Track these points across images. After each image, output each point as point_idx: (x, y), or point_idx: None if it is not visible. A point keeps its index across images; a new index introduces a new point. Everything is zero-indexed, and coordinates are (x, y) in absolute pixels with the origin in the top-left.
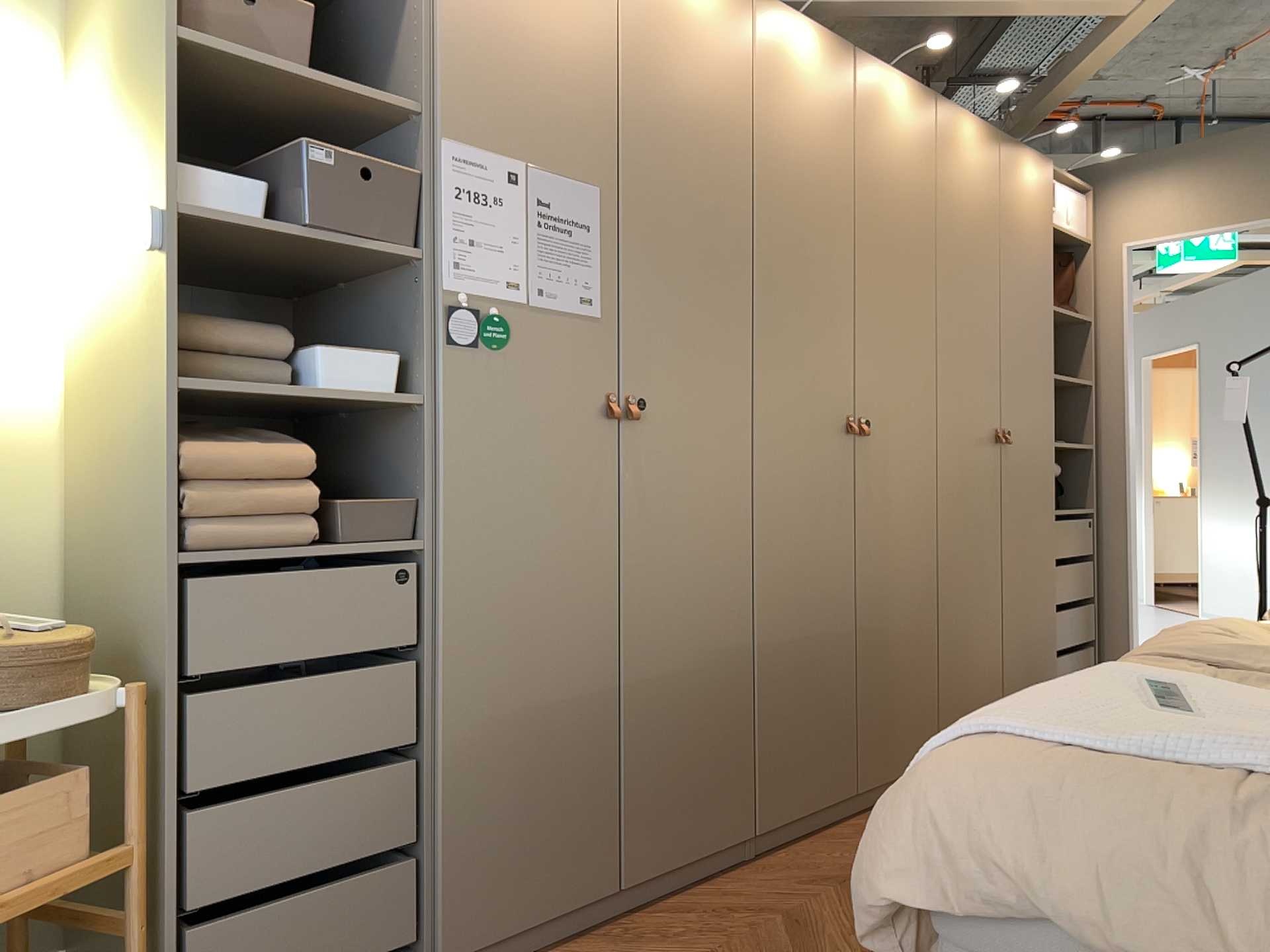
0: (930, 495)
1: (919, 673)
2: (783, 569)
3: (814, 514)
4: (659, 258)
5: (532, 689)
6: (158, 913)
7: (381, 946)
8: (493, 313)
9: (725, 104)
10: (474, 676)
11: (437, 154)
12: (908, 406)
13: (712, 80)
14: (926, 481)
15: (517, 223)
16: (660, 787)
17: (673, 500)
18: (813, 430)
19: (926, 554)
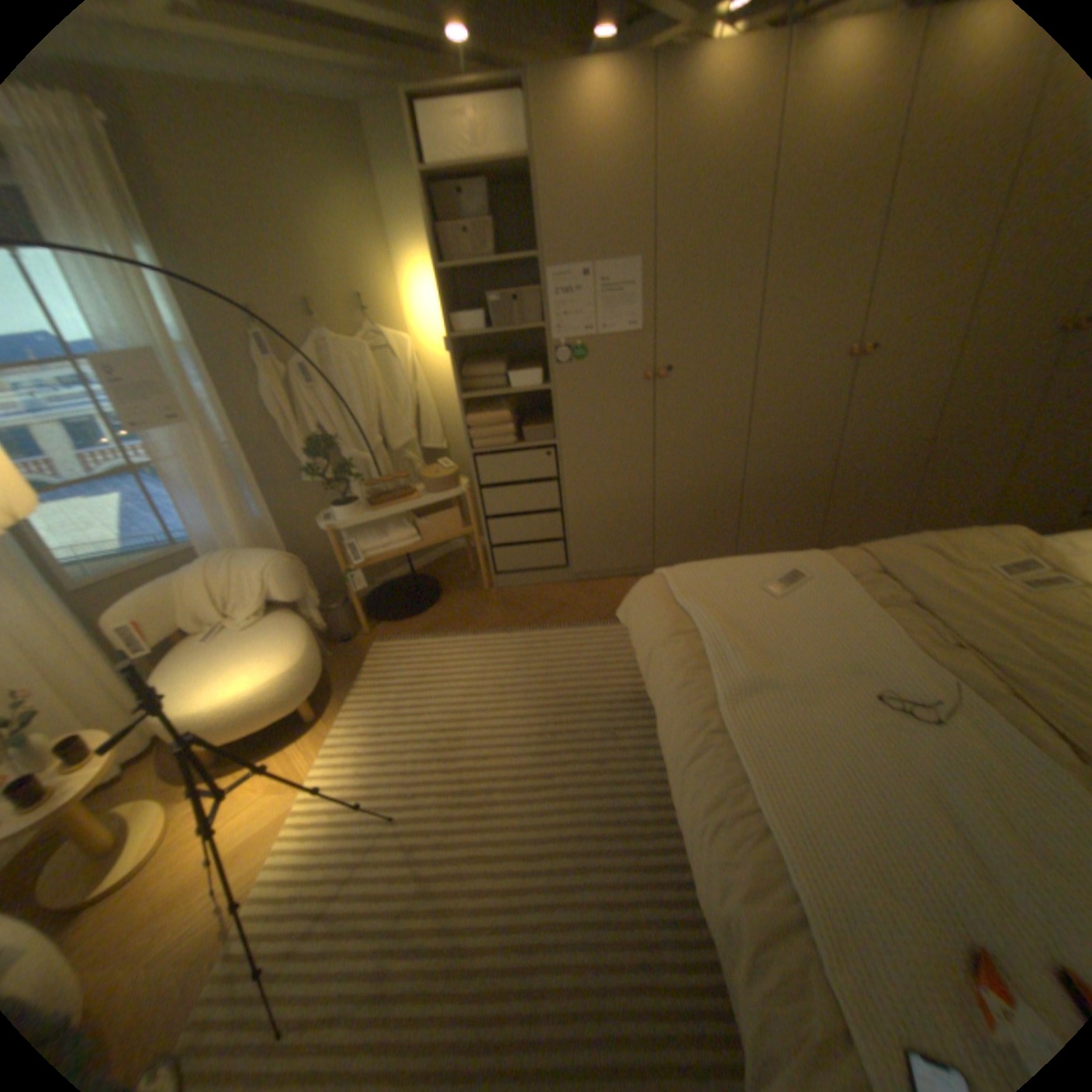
0: (953, 384)
1: (906, 495)
2: (778, 441)
3: (811, 410)
4: (690, 282)
5: (611, 493)
6: (487, 543)
7: (557, 563)
8: (583, 342)
9: (756, 149)
10: (584, 487)
11: (548, 274)
12: (941, 323)
13: (745, 135)
14: (950, 375)
15: (593, 294)
16: (681, 532)
17: (695, 413)
18: (820, 358)
19: (935, 424)
